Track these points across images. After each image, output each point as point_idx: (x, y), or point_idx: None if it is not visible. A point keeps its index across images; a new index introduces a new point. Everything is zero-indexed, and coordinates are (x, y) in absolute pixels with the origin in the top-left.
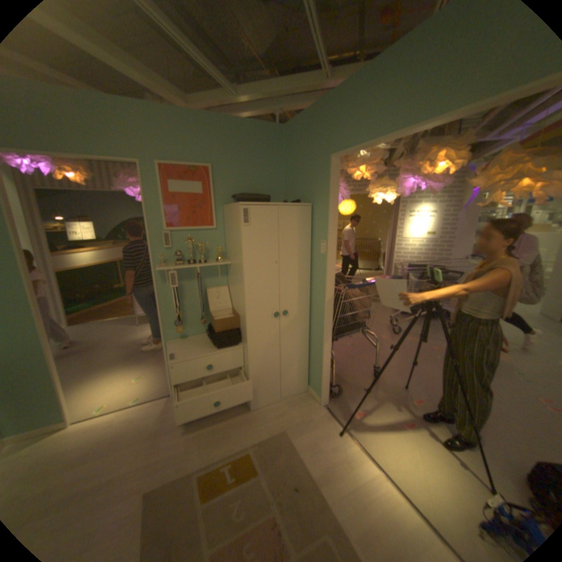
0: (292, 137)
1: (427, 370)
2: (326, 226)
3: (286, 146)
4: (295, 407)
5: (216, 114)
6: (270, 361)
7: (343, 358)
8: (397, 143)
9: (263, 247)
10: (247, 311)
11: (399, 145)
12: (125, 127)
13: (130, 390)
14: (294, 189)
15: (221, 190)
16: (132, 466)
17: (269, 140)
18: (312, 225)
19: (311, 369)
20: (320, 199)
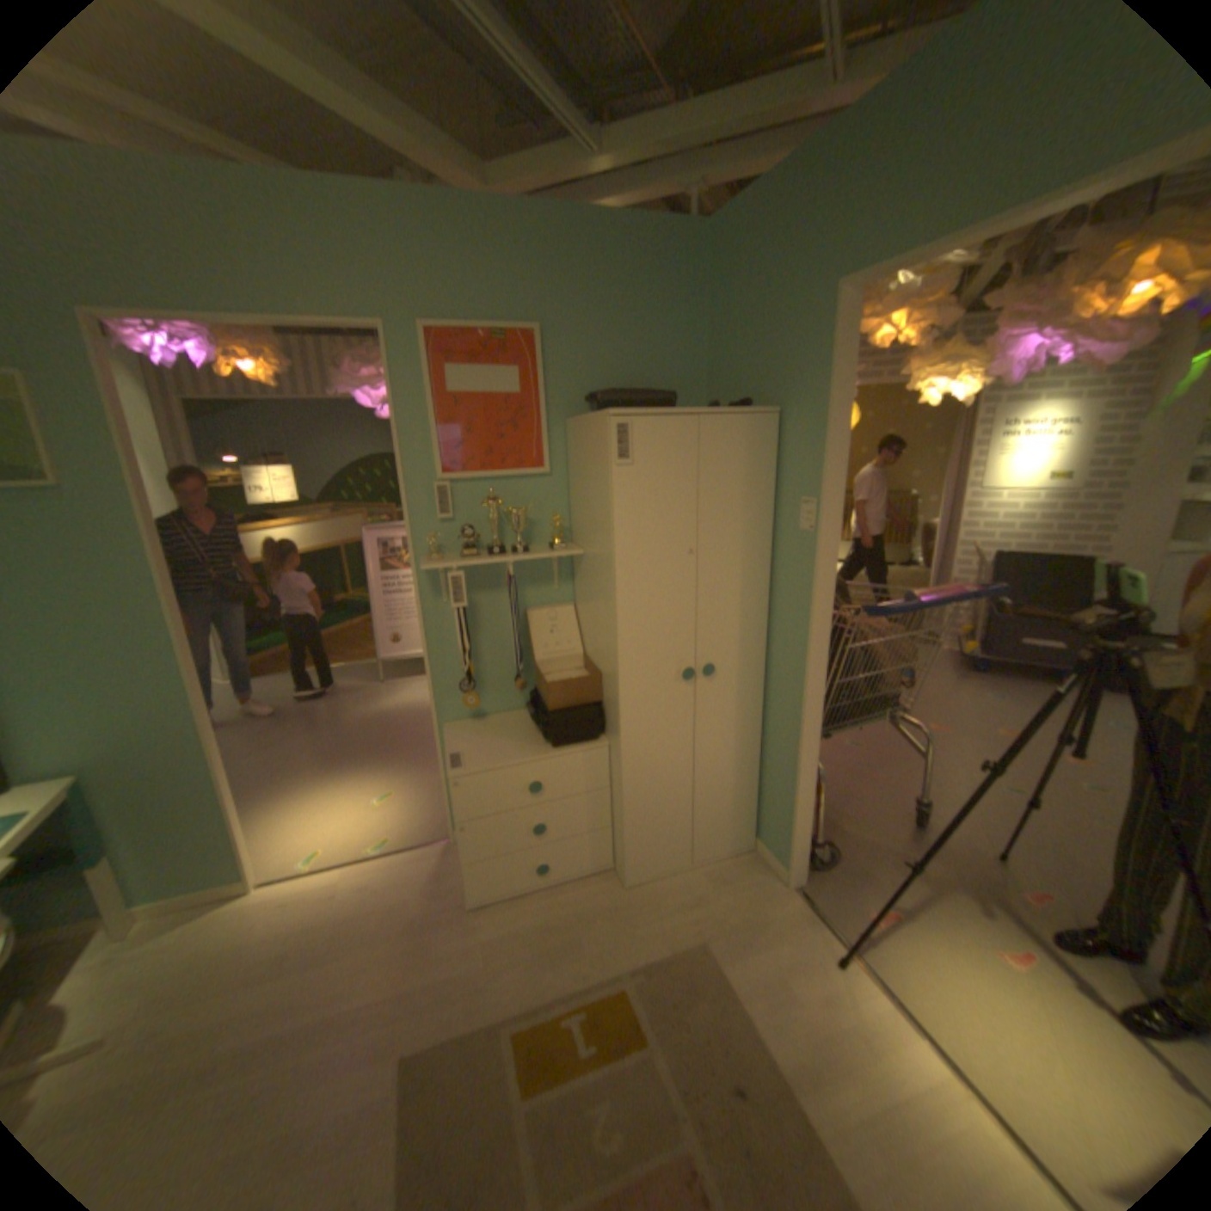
0: (731, 245)
1: (1056, 817)
2: (818, 462)
3: (714, 271)
4: (726, 888)
5: (552, 203)
6: (670, 779)
7: (835, 775)
8: (986, 249)
9: (660, 515)
10: (621, 665)
11: (991, 256)
12: (352, 247)
13: (369, 823)
14: (732, 375)
15: (561, 384)
16: (374, 992)
17: (673, 257)
18: (778, 461)
19: (766, 802)
20: (802, 396)
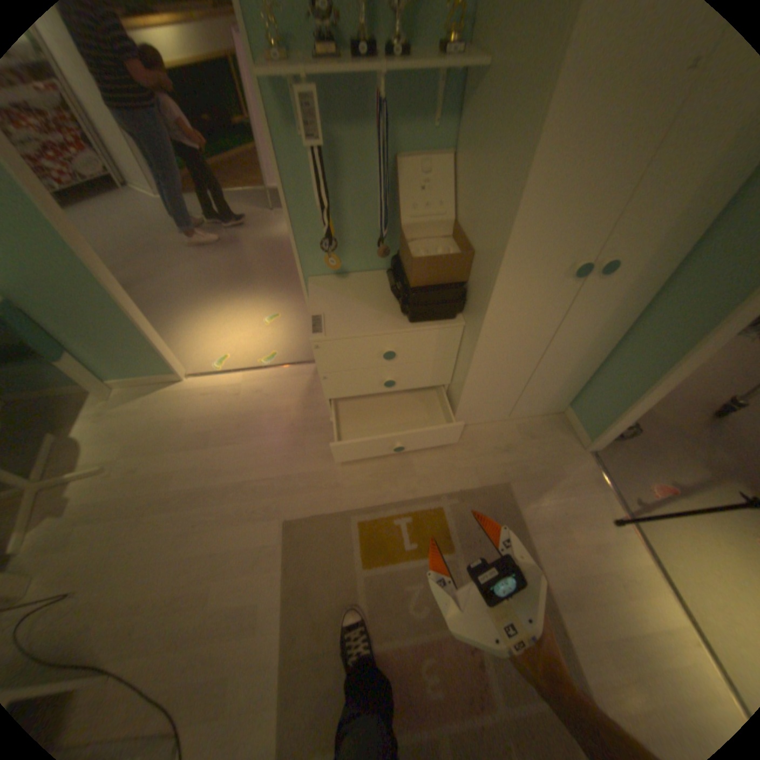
0: None
1: None
2: None
3: None
4: (533, 440)
5: None
6: (516, 363)
7: None
8: None
9: None
10: (508, 253)
11: None
12: None
13: (262, 338)
14: None
15: None
16: (267, 471)
17: None
18: None
19: (594, 386)
20: None
